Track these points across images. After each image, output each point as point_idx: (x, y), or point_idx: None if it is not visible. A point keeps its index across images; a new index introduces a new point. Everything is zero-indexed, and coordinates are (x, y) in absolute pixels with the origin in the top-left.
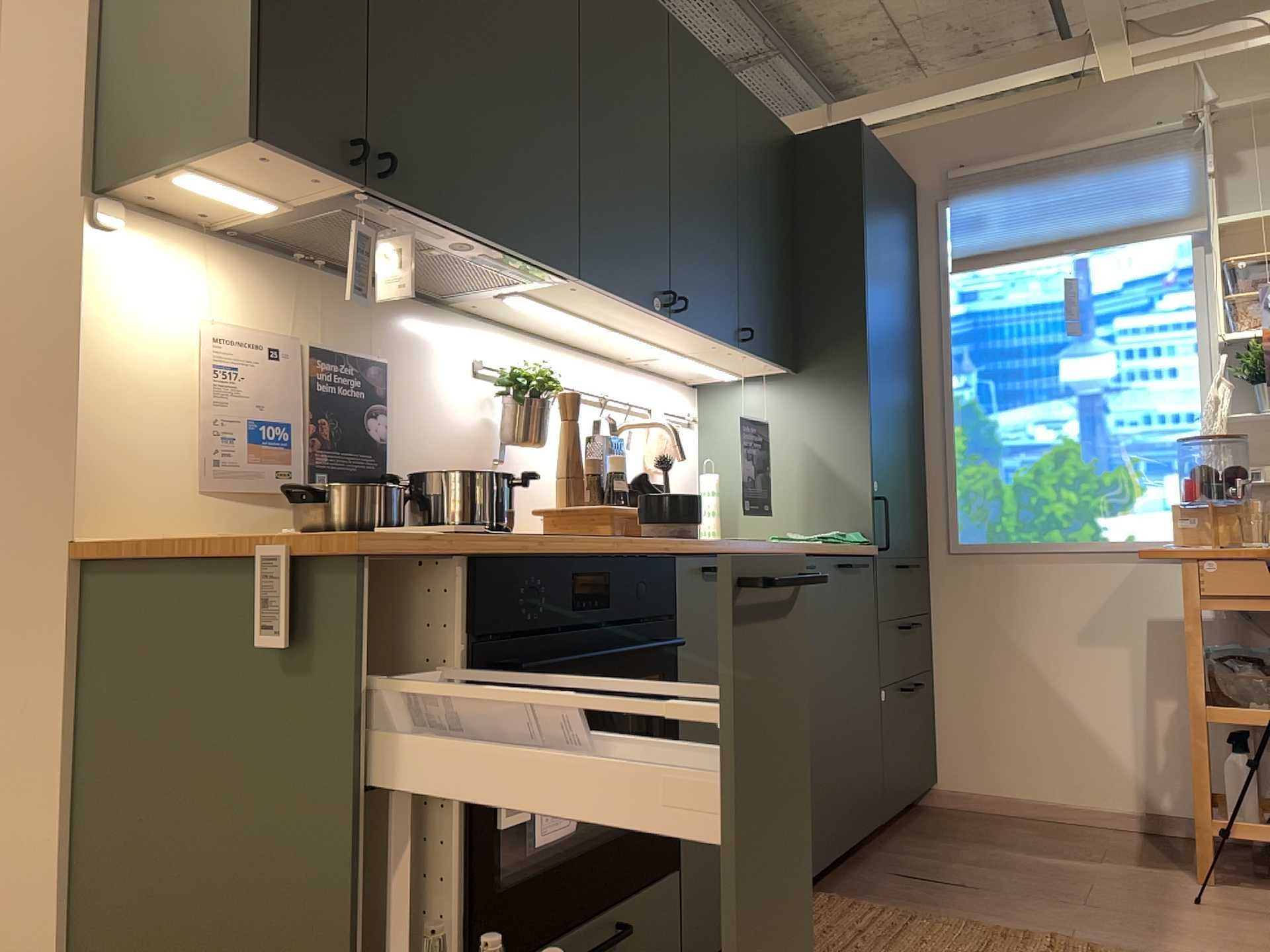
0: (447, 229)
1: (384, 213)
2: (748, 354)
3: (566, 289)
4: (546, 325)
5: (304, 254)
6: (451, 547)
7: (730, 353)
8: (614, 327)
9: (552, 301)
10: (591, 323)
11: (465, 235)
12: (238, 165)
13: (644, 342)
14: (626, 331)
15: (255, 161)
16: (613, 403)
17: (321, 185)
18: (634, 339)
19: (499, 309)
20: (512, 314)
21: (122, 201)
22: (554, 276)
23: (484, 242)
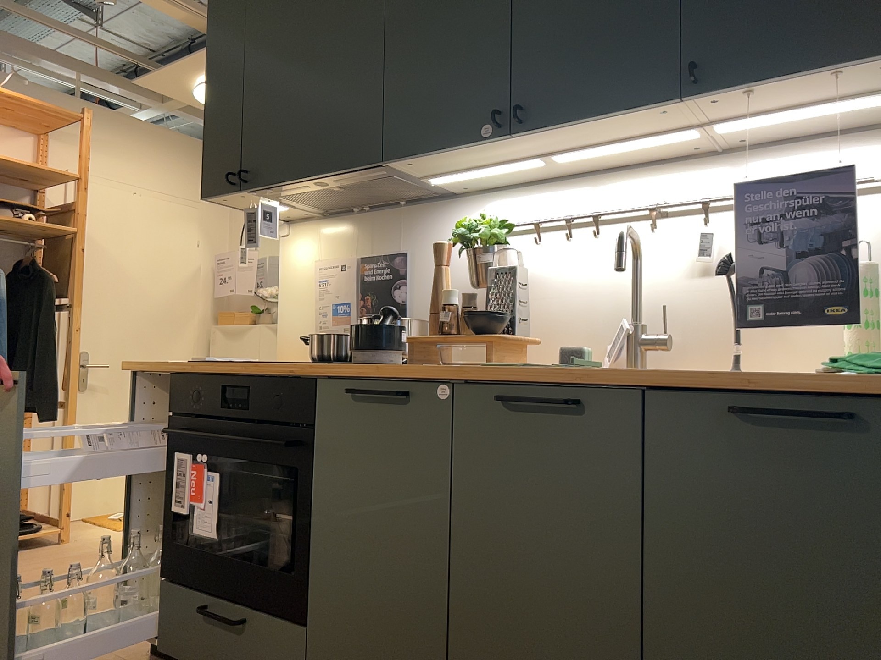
0: (293, 184)
1: (274, 193)
2: (738, 92)
3: (417, 165)
4: (540, 173)
5: (355, 208)
6: (155, 367)
7: (721, 103)
8: (543, 156)
9: (454, 169)
10: (514, 164)
11: (303, 182)
12: (236, 204)
13: (604, 148)
14: (561, 152)
15: (228, 202)
16: (681, 209)
17: (249, 196)
18: (588, 151)
19: (487, 182)
20: (500, 179)
21: (292, 221)
22: (388, 166)
23: (313, 179)
